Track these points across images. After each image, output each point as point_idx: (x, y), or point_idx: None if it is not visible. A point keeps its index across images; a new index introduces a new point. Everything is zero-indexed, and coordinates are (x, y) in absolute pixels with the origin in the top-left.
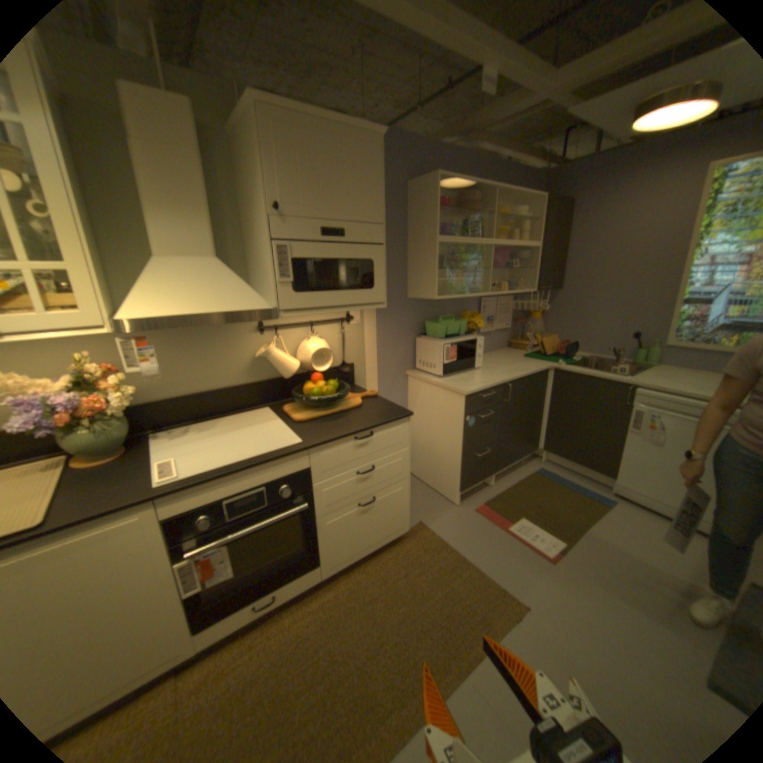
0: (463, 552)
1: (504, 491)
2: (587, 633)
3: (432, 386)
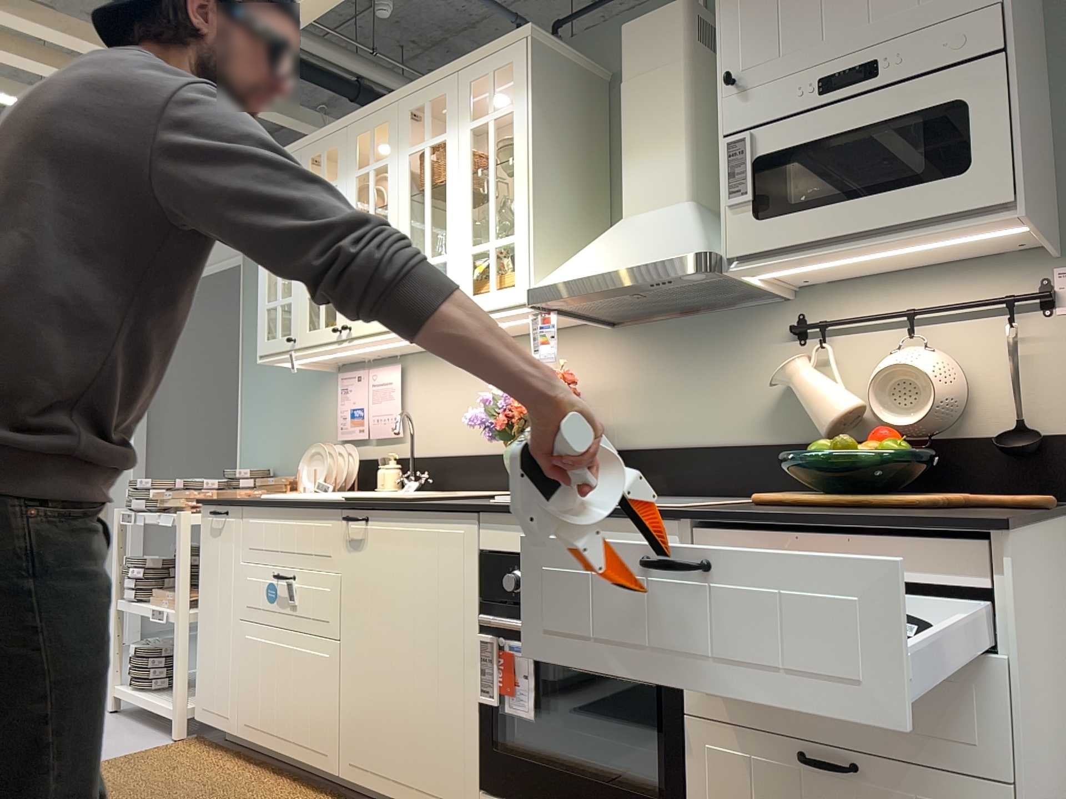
0: None
1: None
2: None
3: None
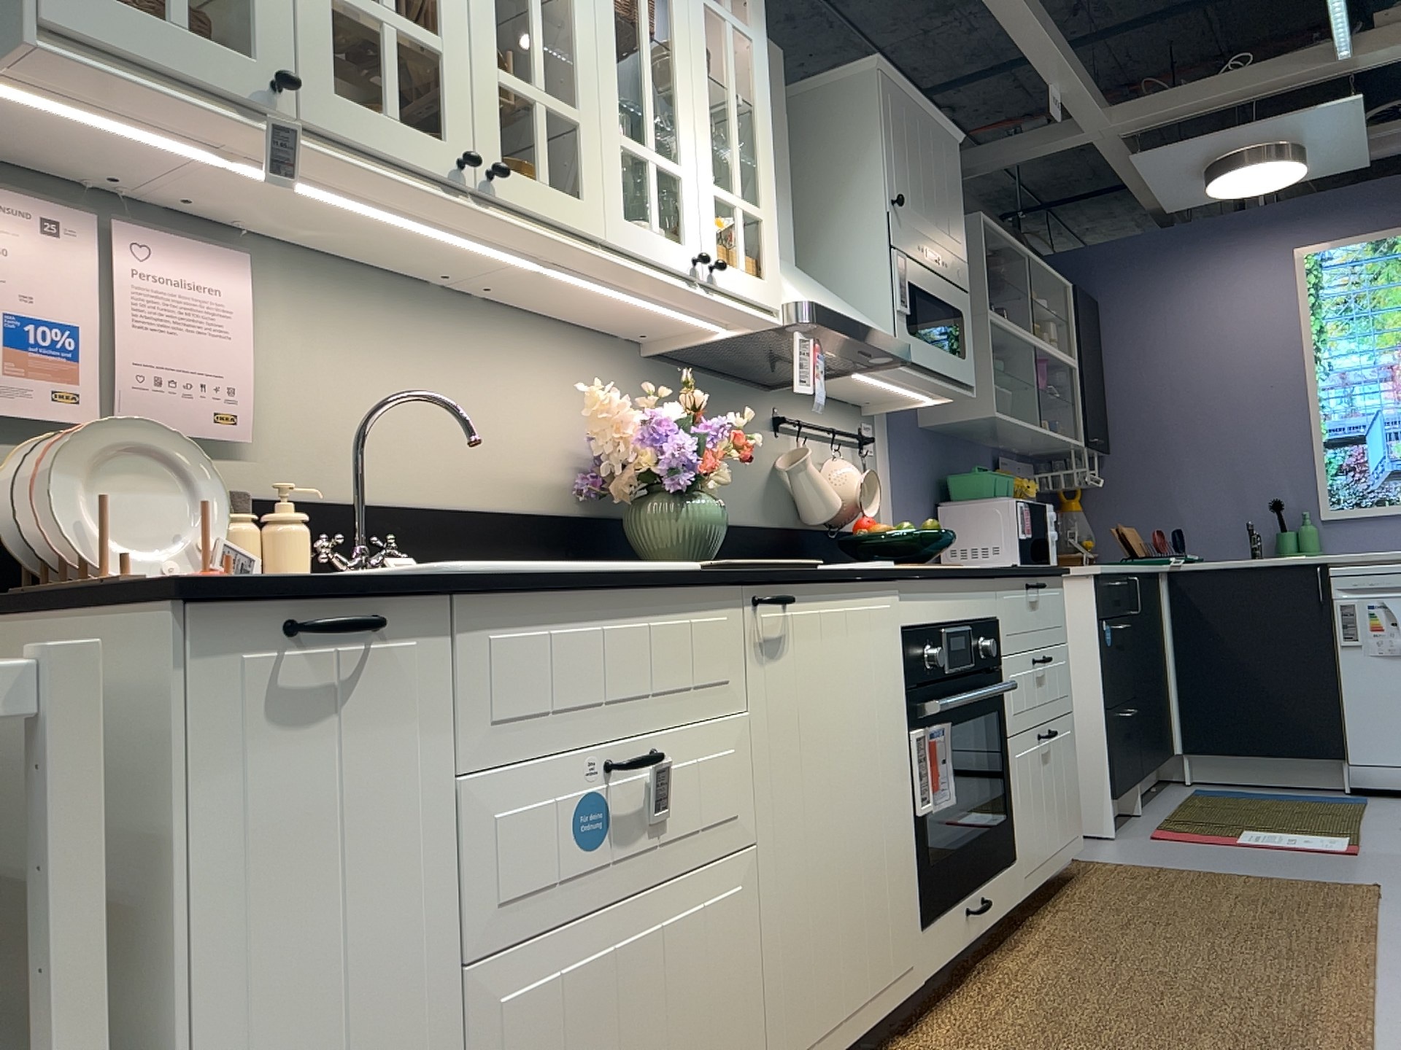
0: (1199, 868)
1: (1170, 814)
2: None
3: None
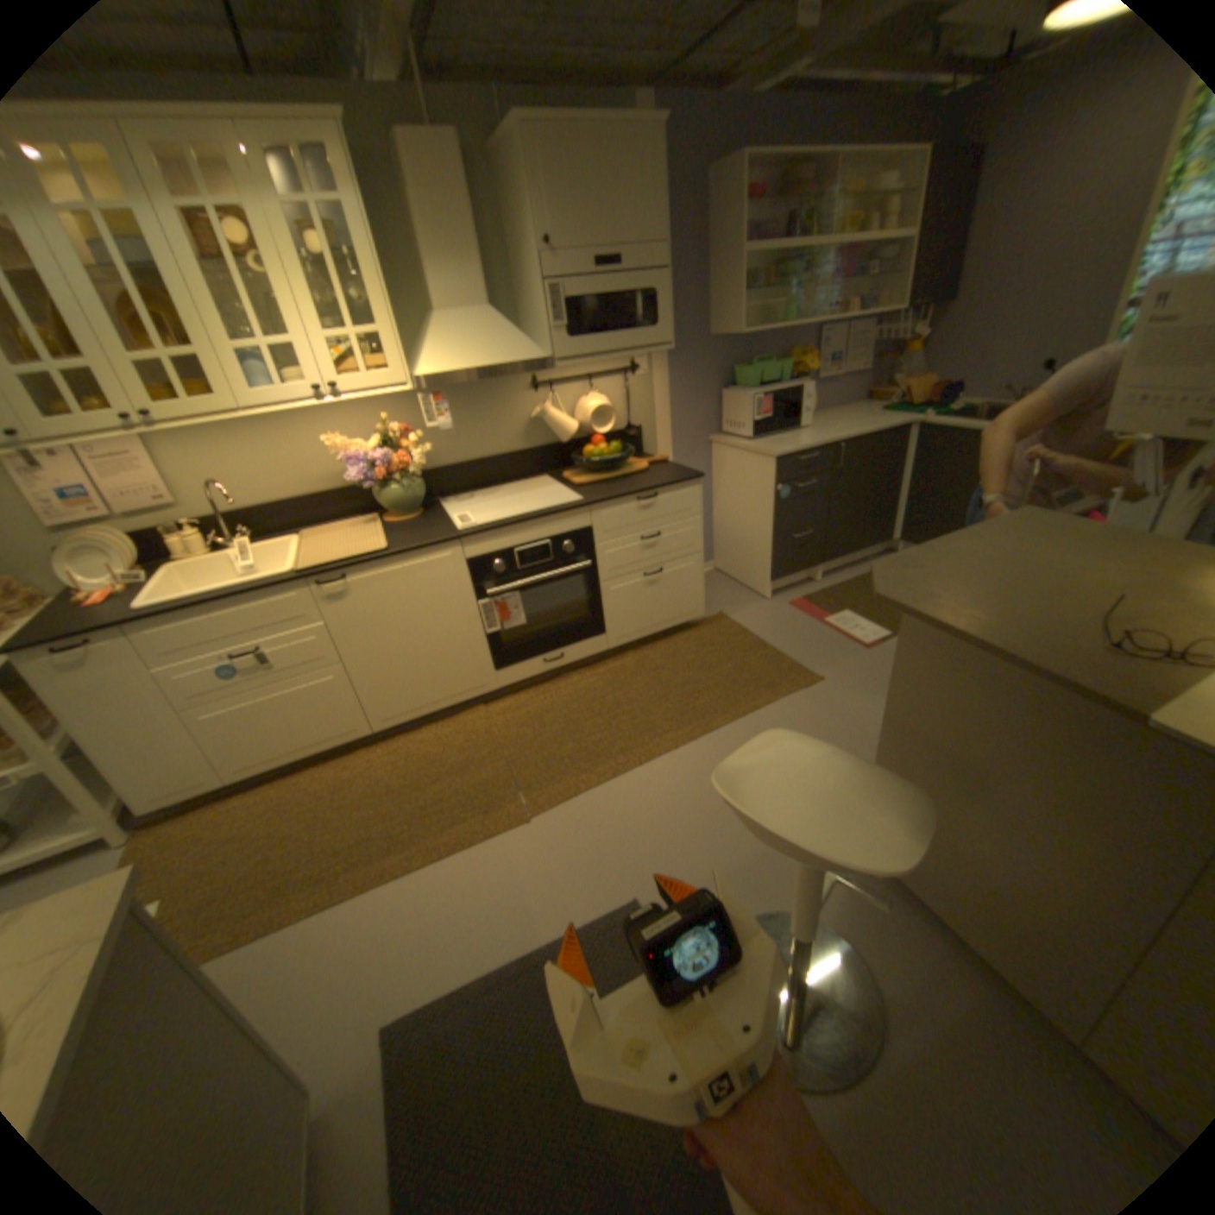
0: (764, 638)
1: (833, 587)
2: (881, 698)
3: (740, 452)
